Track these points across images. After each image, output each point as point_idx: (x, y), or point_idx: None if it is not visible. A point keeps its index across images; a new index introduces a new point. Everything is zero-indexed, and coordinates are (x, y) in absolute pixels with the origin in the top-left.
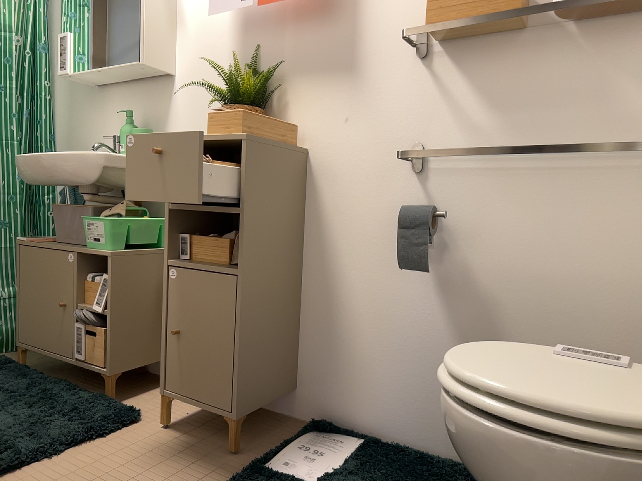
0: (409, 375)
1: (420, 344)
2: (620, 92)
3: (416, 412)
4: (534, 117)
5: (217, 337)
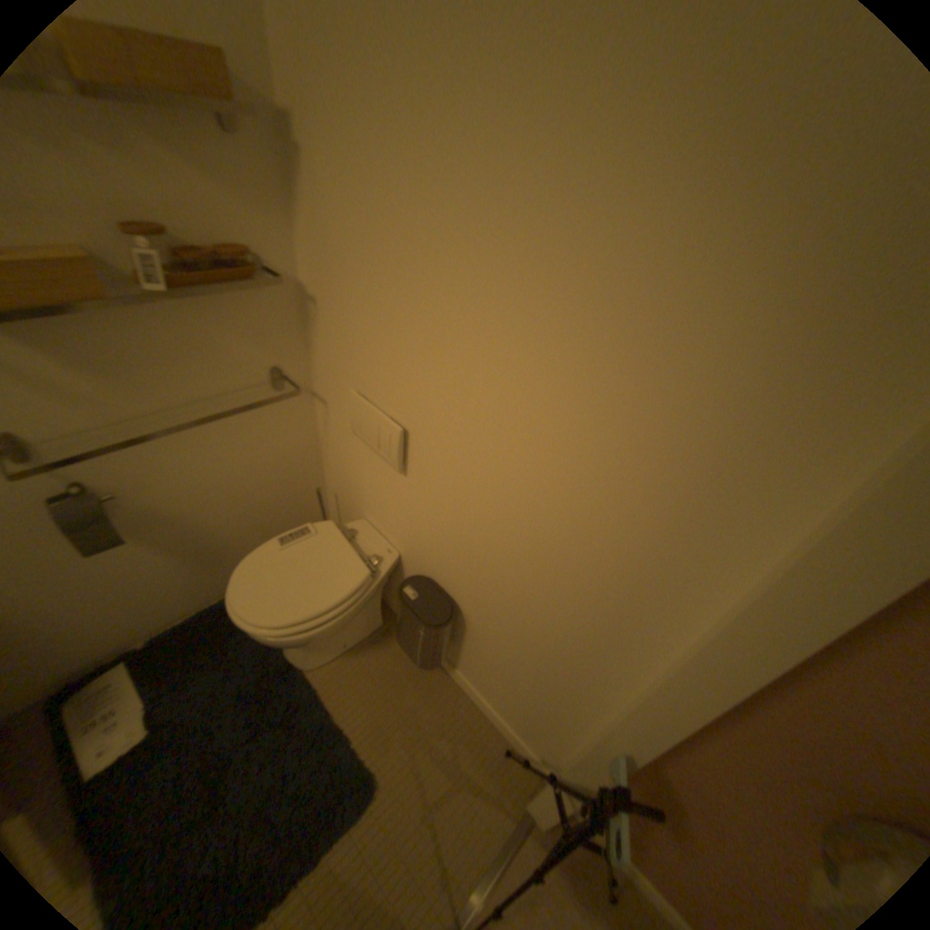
0: (127, 600)
1: (125, 578)
2: (219, 342)
3: (149, 612)
4: (148, 375)
5: None
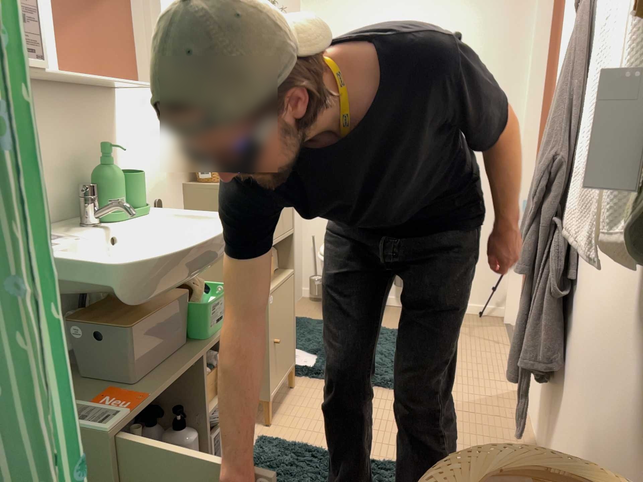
0: None
1: None
2: None
3: None
4: None
5: (290, 320)
